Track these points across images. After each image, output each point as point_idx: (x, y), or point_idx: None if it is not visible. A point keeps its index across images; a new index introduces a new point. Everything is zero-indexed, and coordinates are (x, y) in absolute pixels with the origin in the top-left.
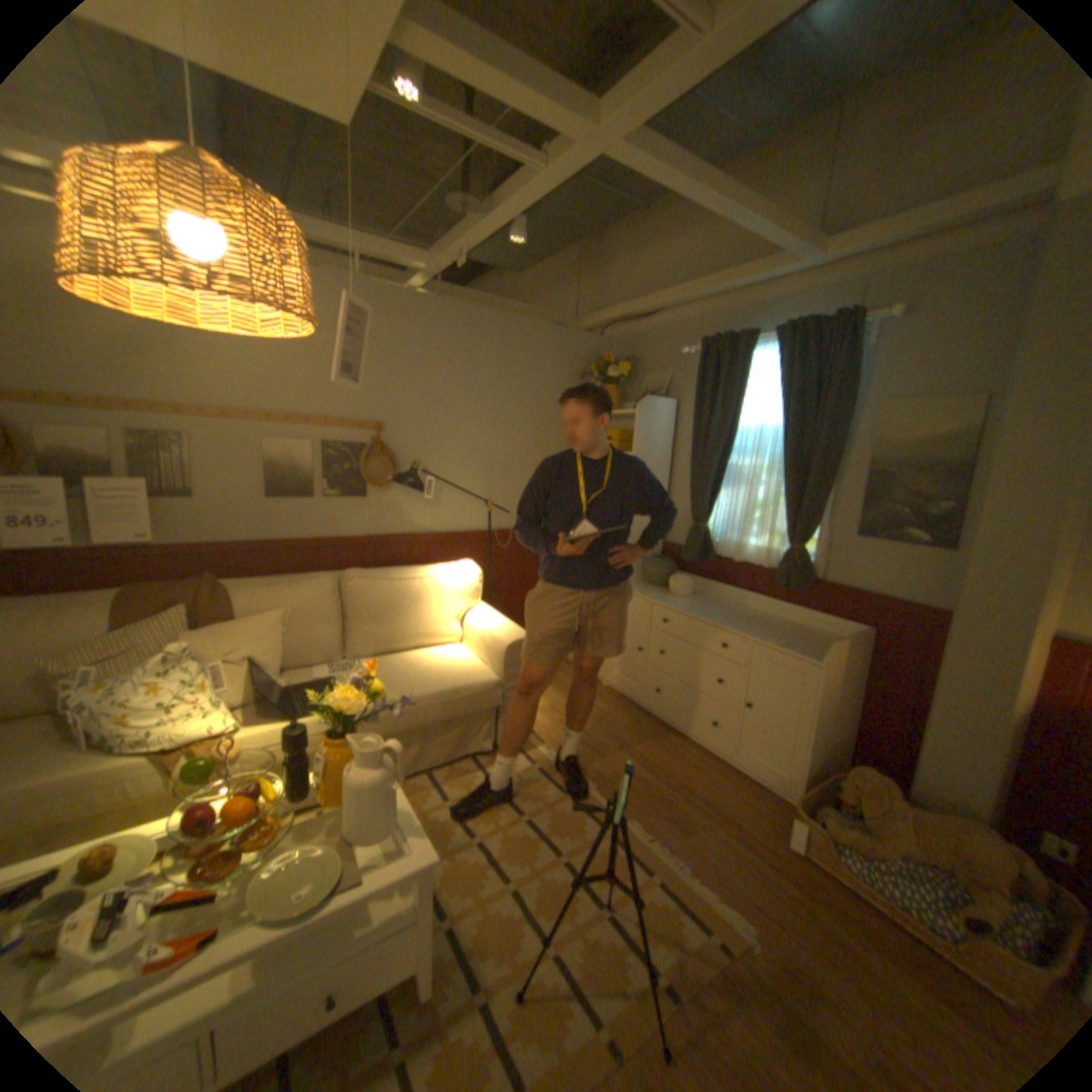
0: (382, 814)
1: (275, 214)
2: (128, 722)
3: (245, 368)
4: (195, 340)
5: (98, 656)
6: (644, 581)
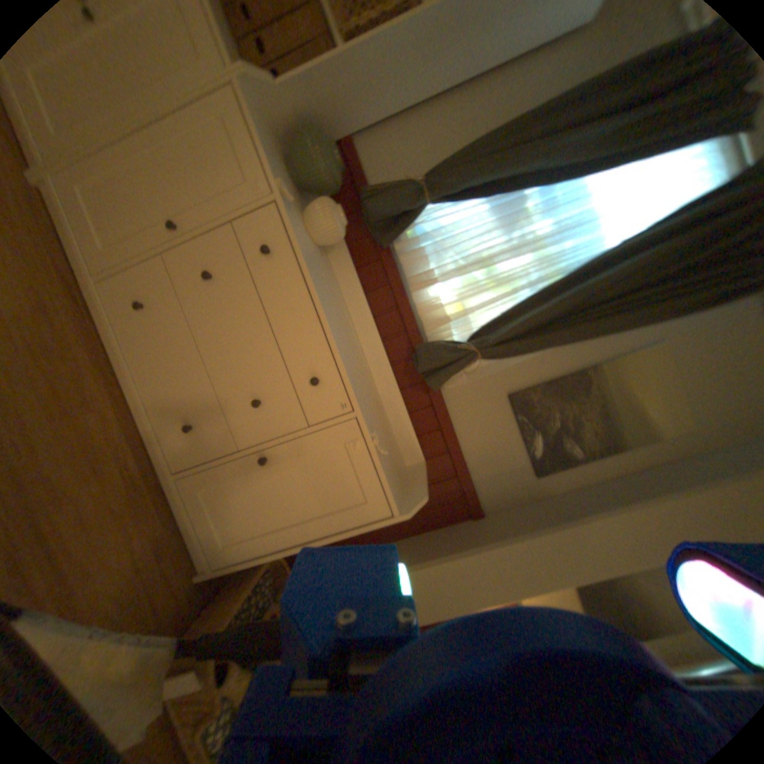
0: None
1: None
2: None
3: None
4: None
5: None
6: (280, 149)
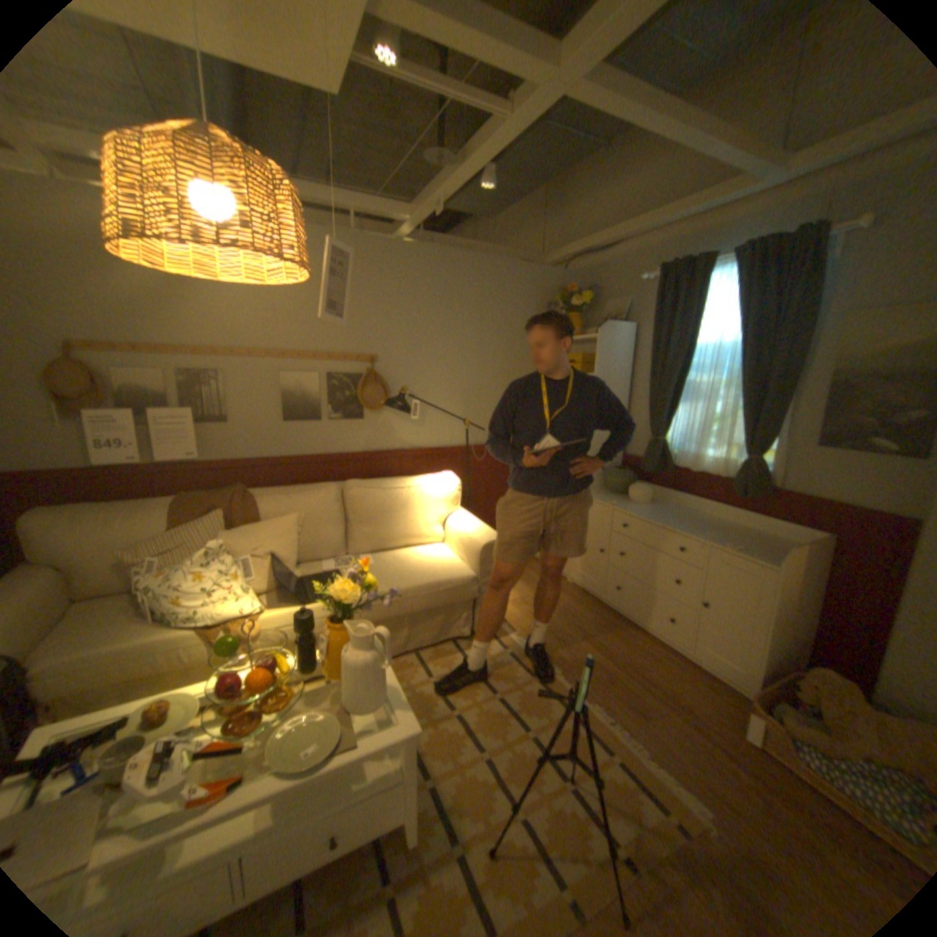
0: (373, 688)
1: (272, 174)
2: (179, 602)
3: (264, 314)
4: (225, 293)
5: (159, 549)
6: (606, 489)
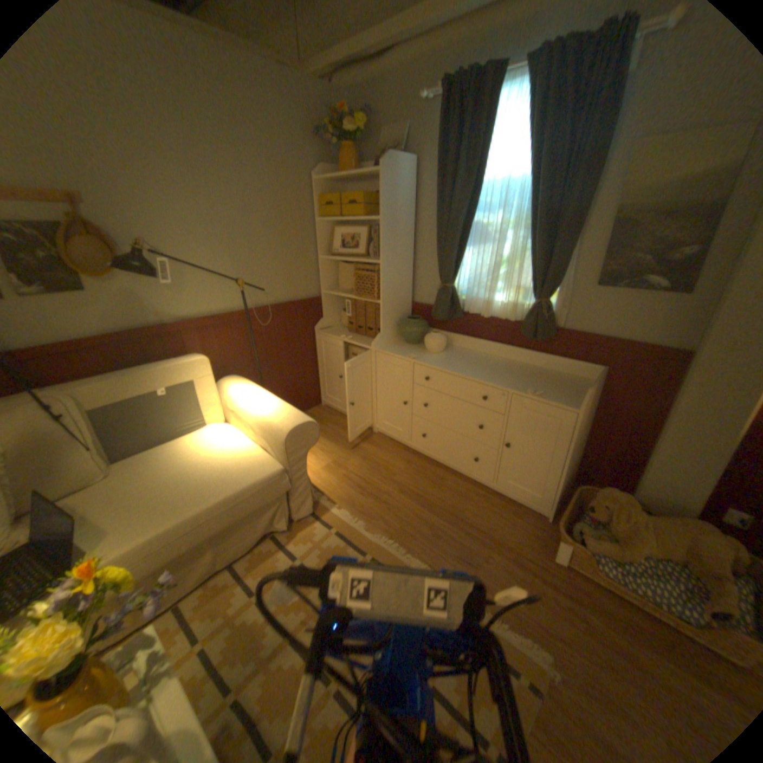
0: None
1: None
2: None
3: None
4: None
5: None
6: (401, 339)
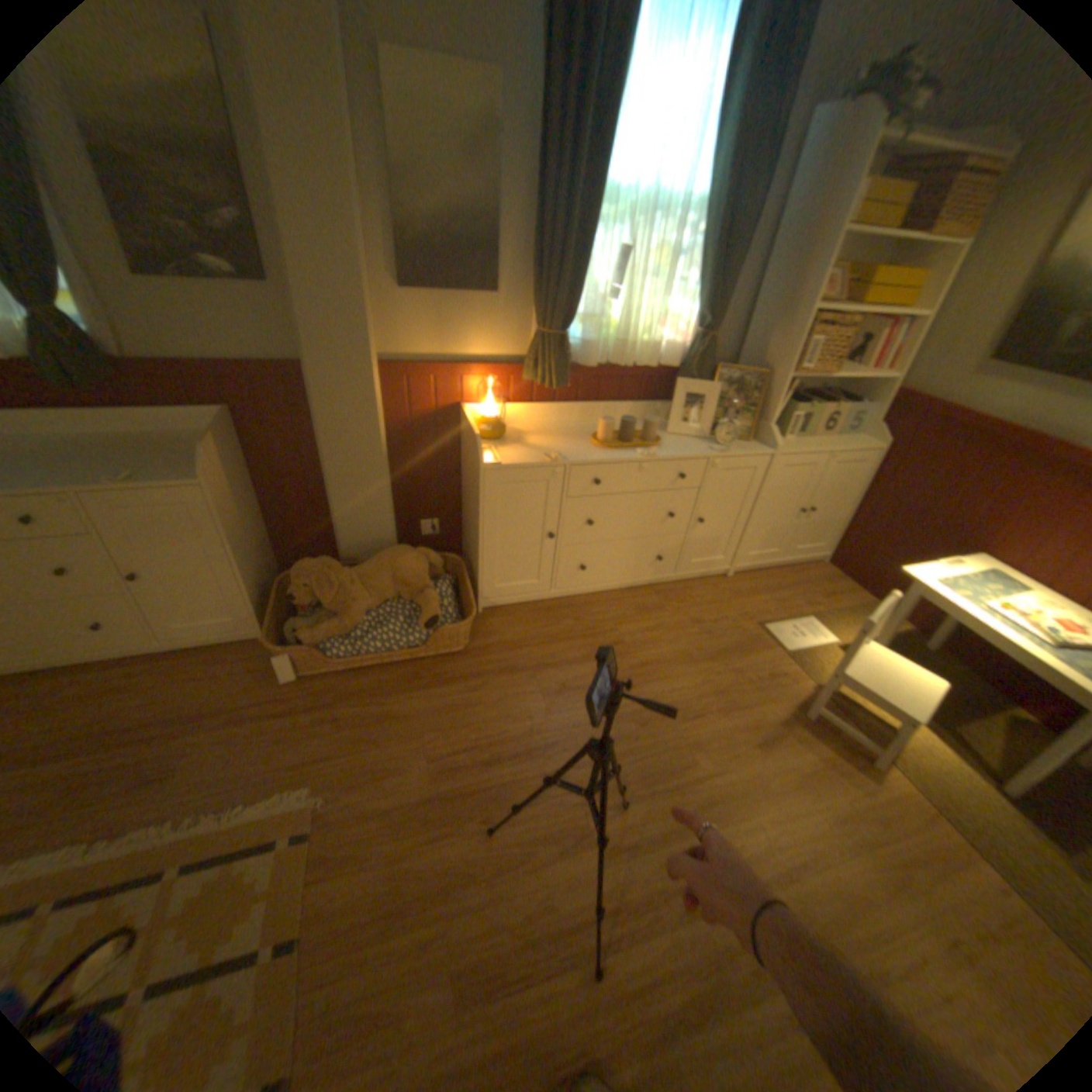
0: None
1: None
2: None
3: None
4: None
5: None
6: None
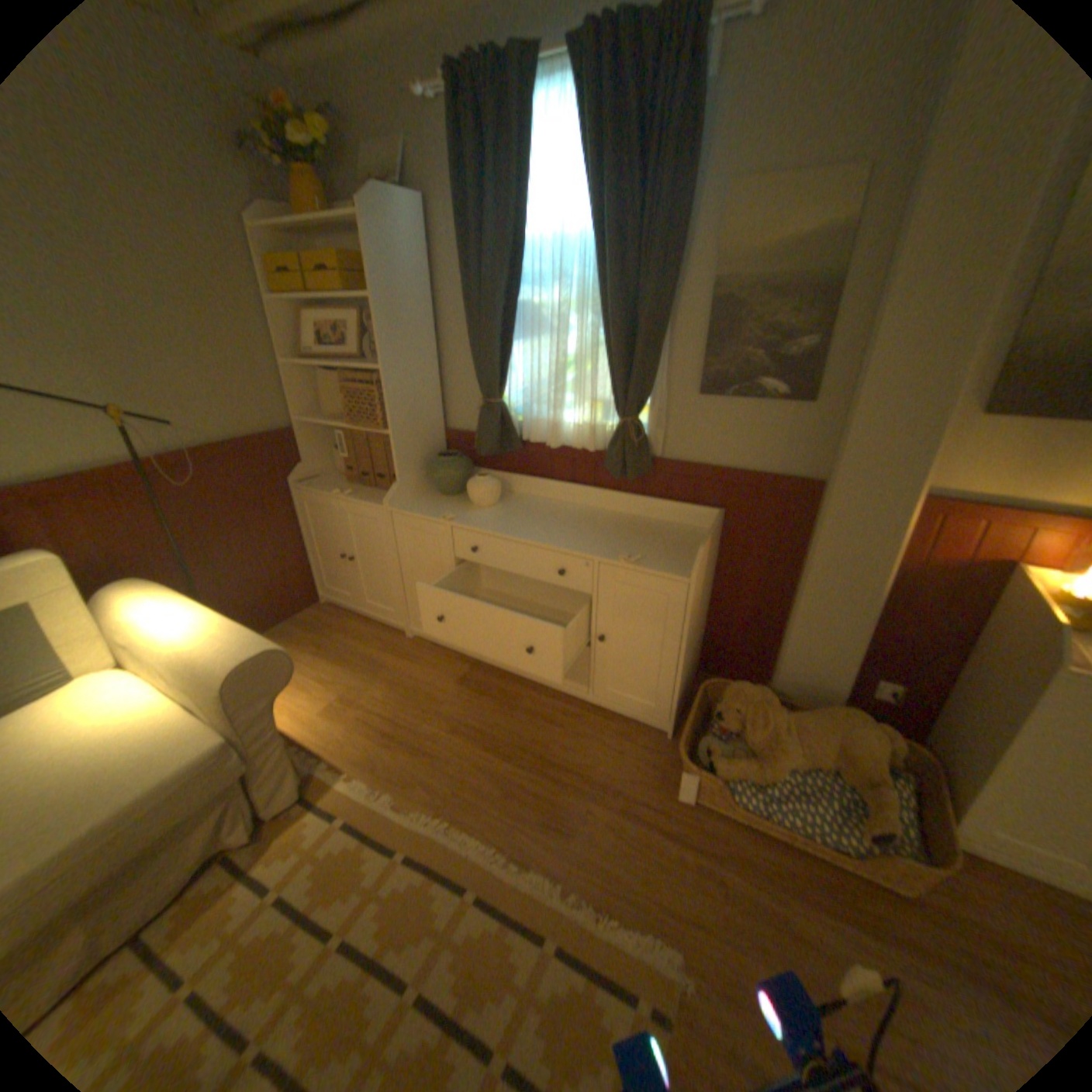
0: None
1: None
2: None
3: None
4: None
5: None
6: (433, 488)
